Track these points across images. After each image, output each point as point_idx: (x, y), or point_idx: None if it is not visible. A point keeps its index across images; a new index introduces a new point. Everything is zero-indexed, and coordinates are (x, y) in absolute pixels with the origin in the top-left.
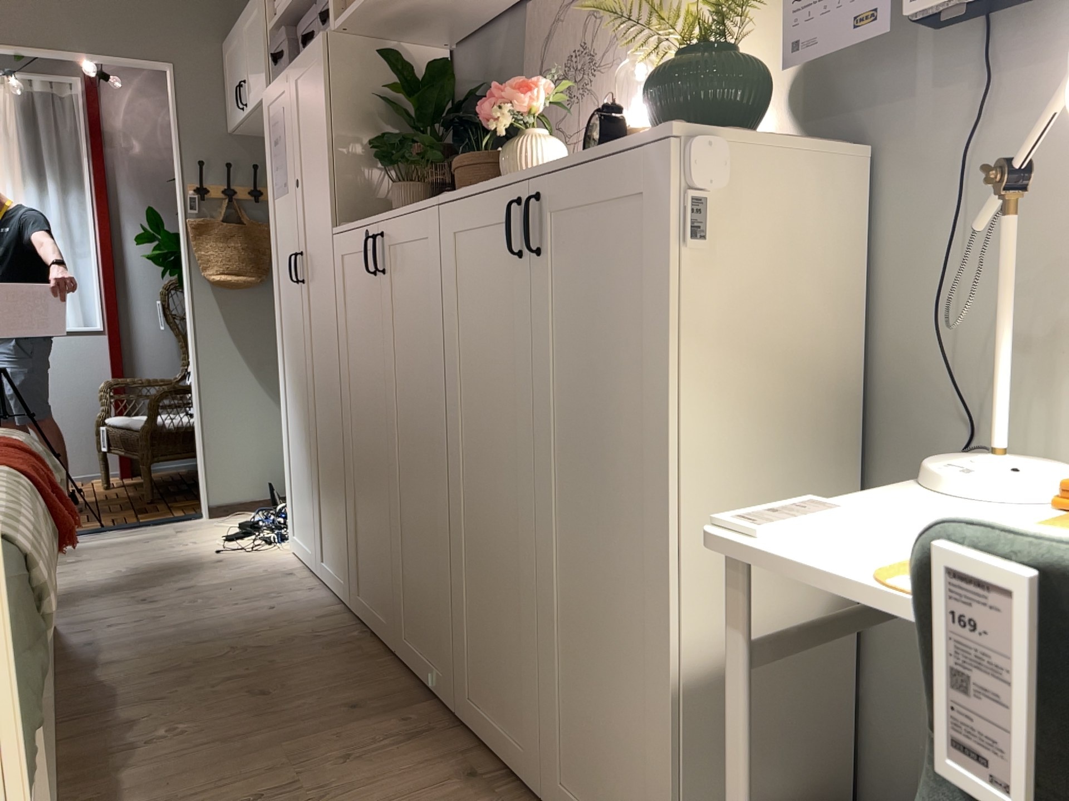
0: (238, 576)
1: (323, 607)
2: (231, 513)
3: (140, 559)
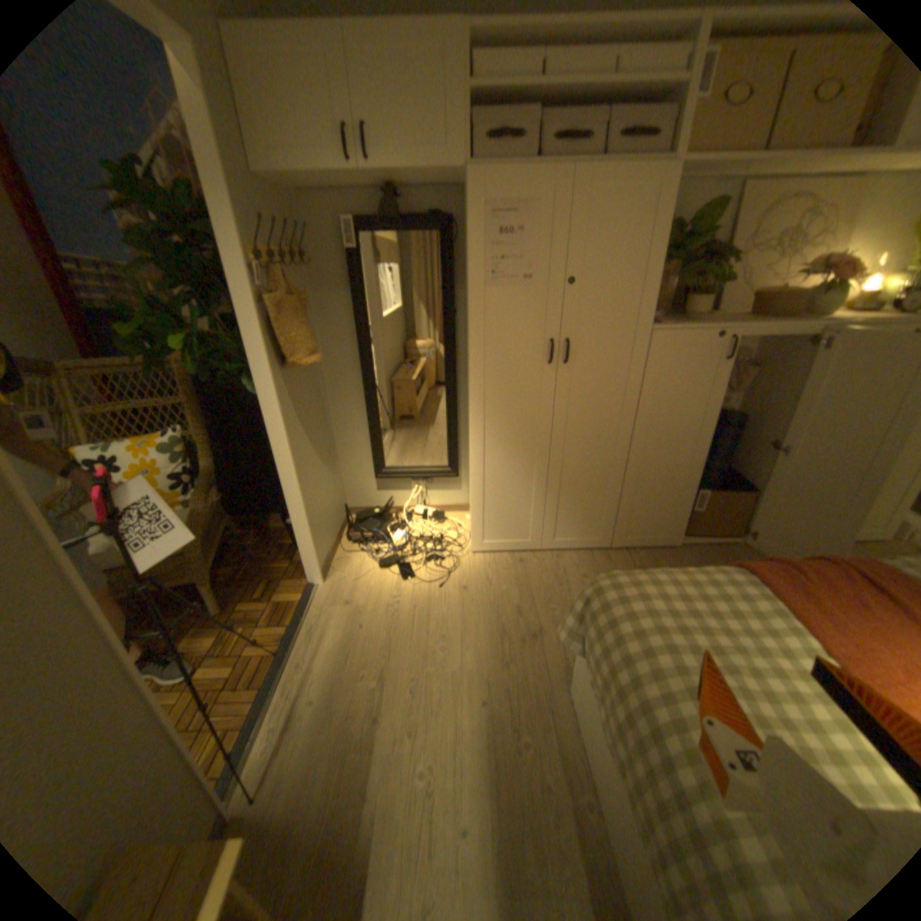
0: (509, 583)
1: (590, 557)
2: (331, 566)
3: (415, 633)
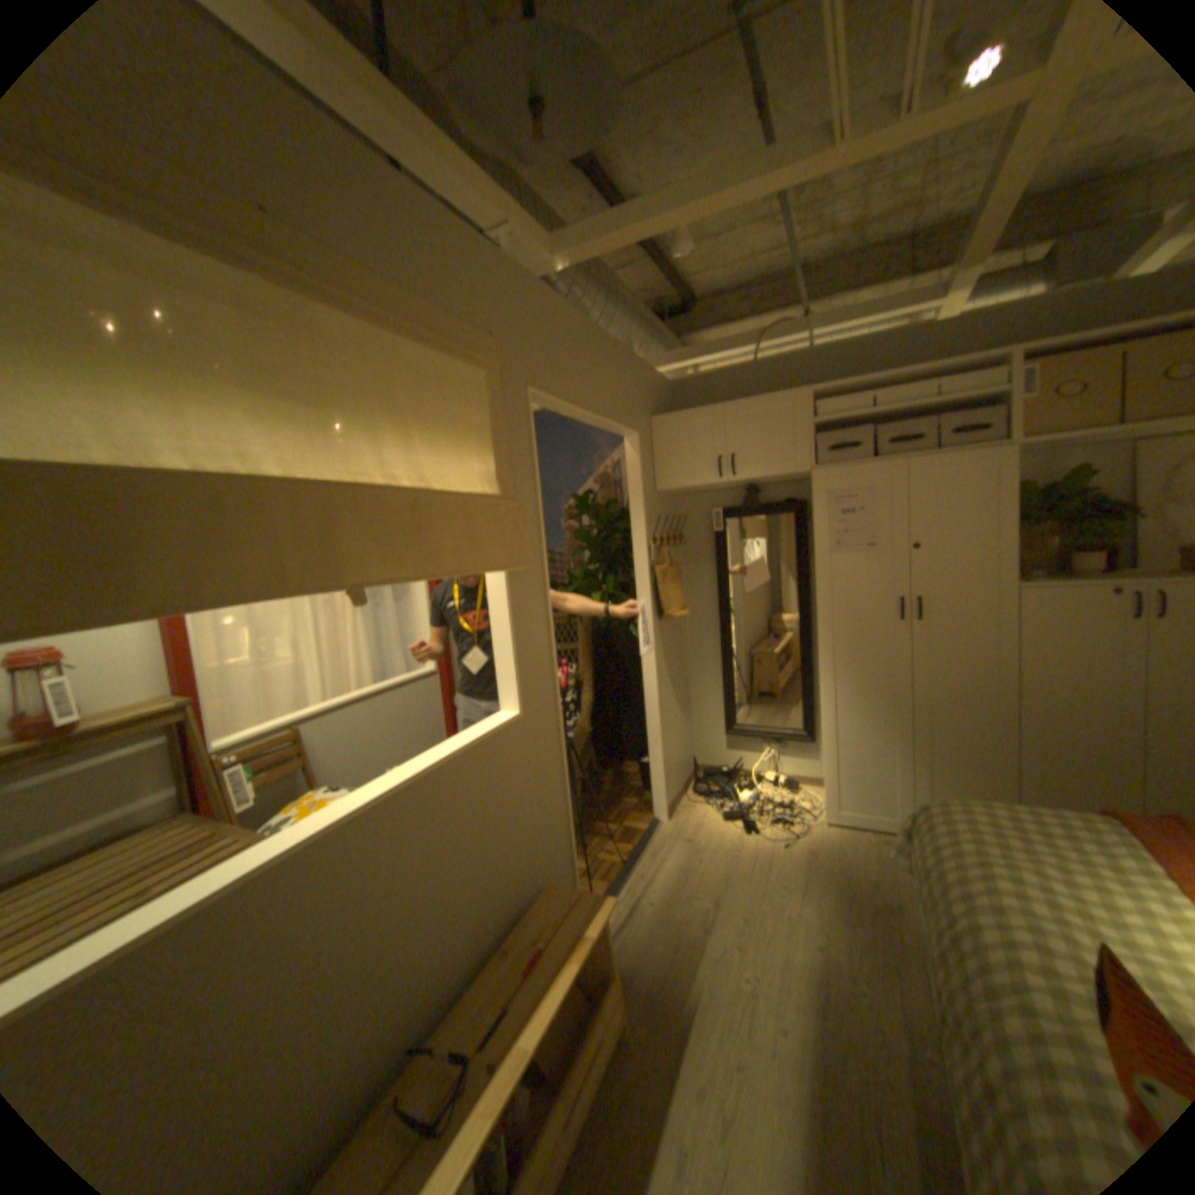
0: (868, 862)
1: None
2: (675, 812)
3: (753, 881)
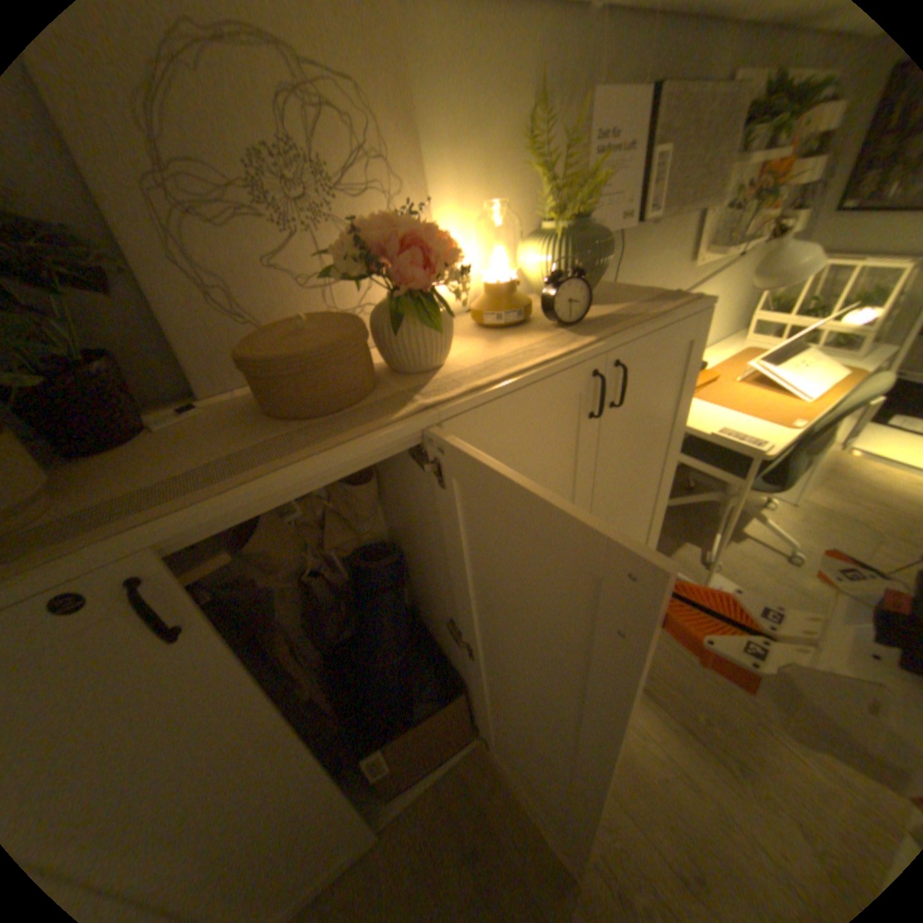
0: None
1: None
2: None
3: None
